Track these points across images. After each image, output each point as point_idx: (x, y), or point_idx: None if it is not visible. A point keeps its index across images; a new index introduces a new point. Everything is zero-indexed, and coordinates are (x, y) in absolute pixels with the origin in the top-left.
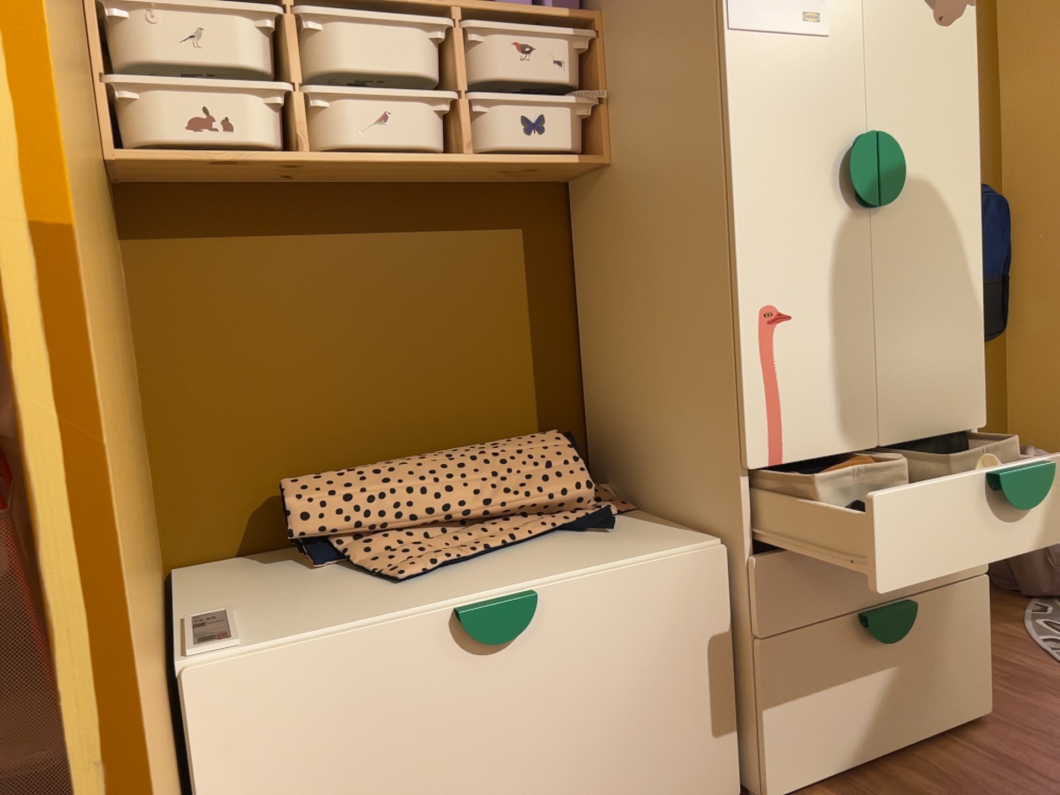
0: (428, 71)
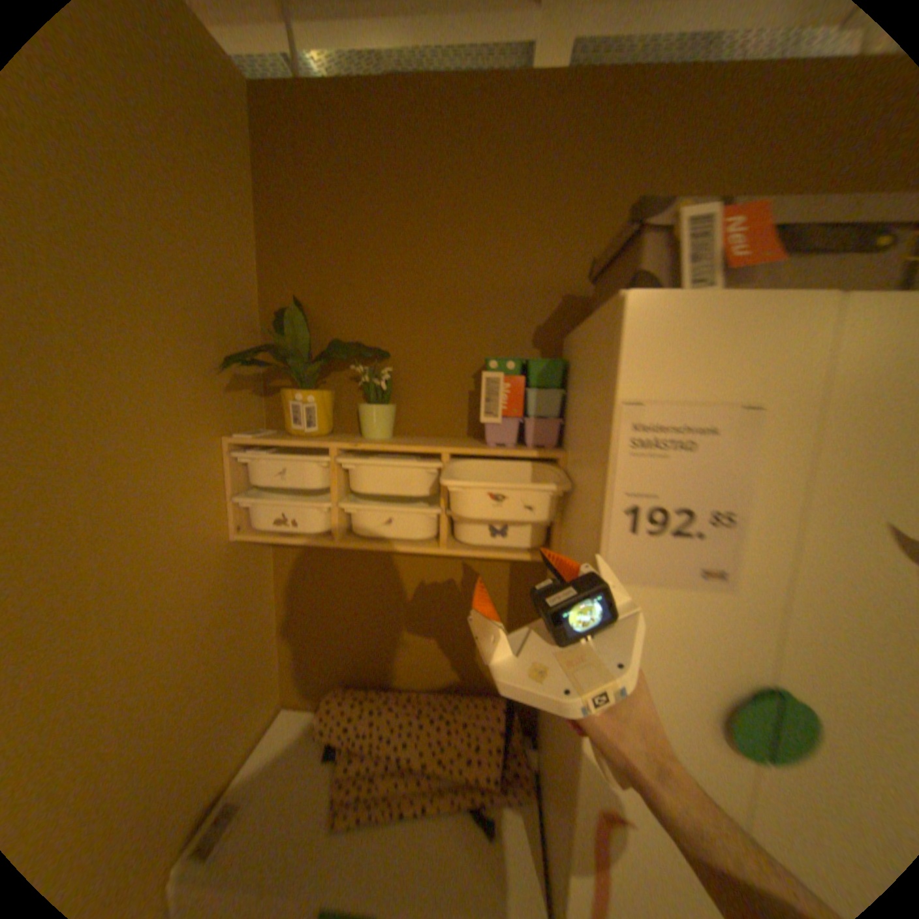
0: (424, 491)
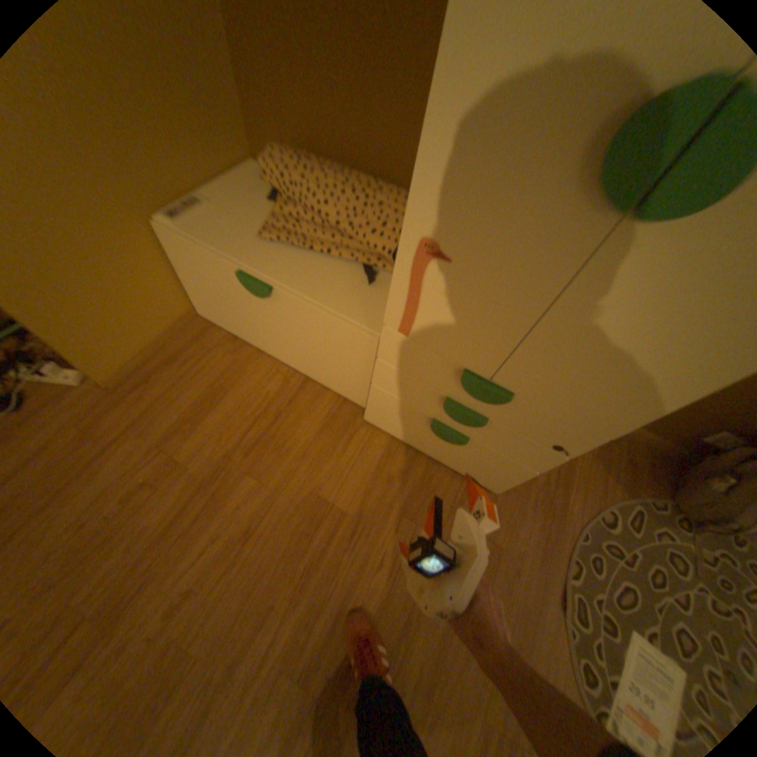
0: None
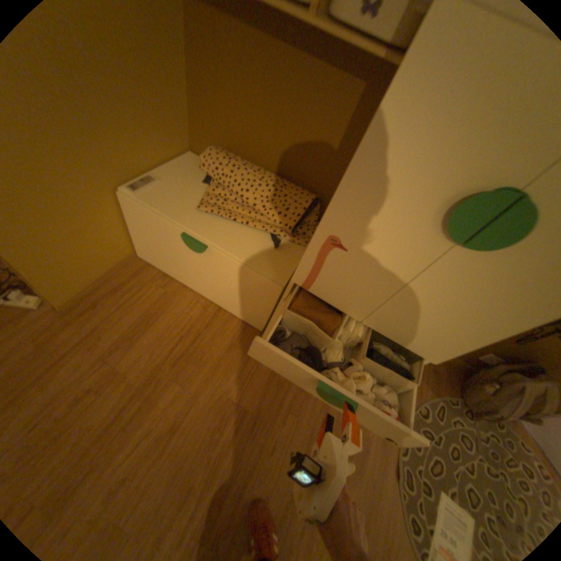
0: None
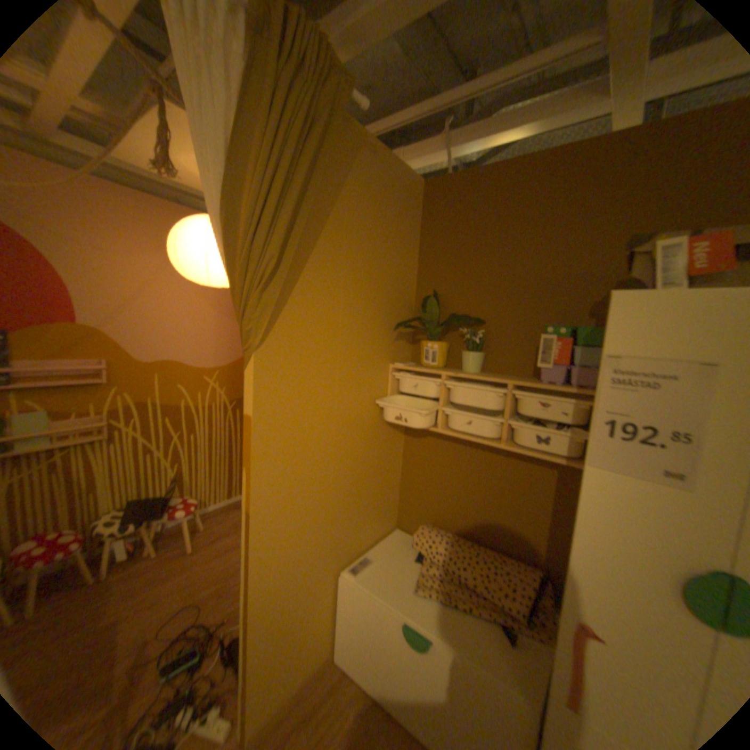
0: (494, 406)
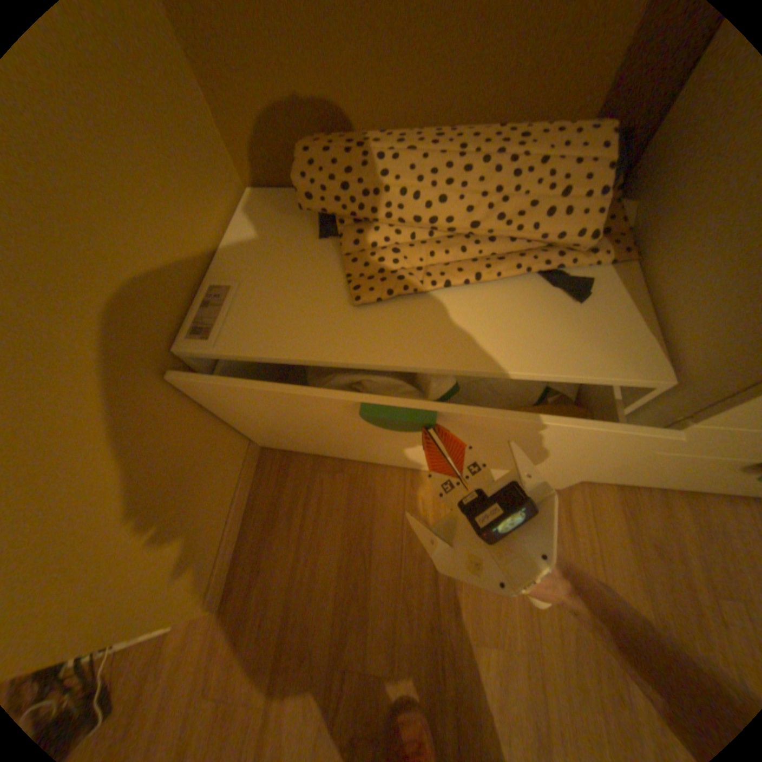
0: None
